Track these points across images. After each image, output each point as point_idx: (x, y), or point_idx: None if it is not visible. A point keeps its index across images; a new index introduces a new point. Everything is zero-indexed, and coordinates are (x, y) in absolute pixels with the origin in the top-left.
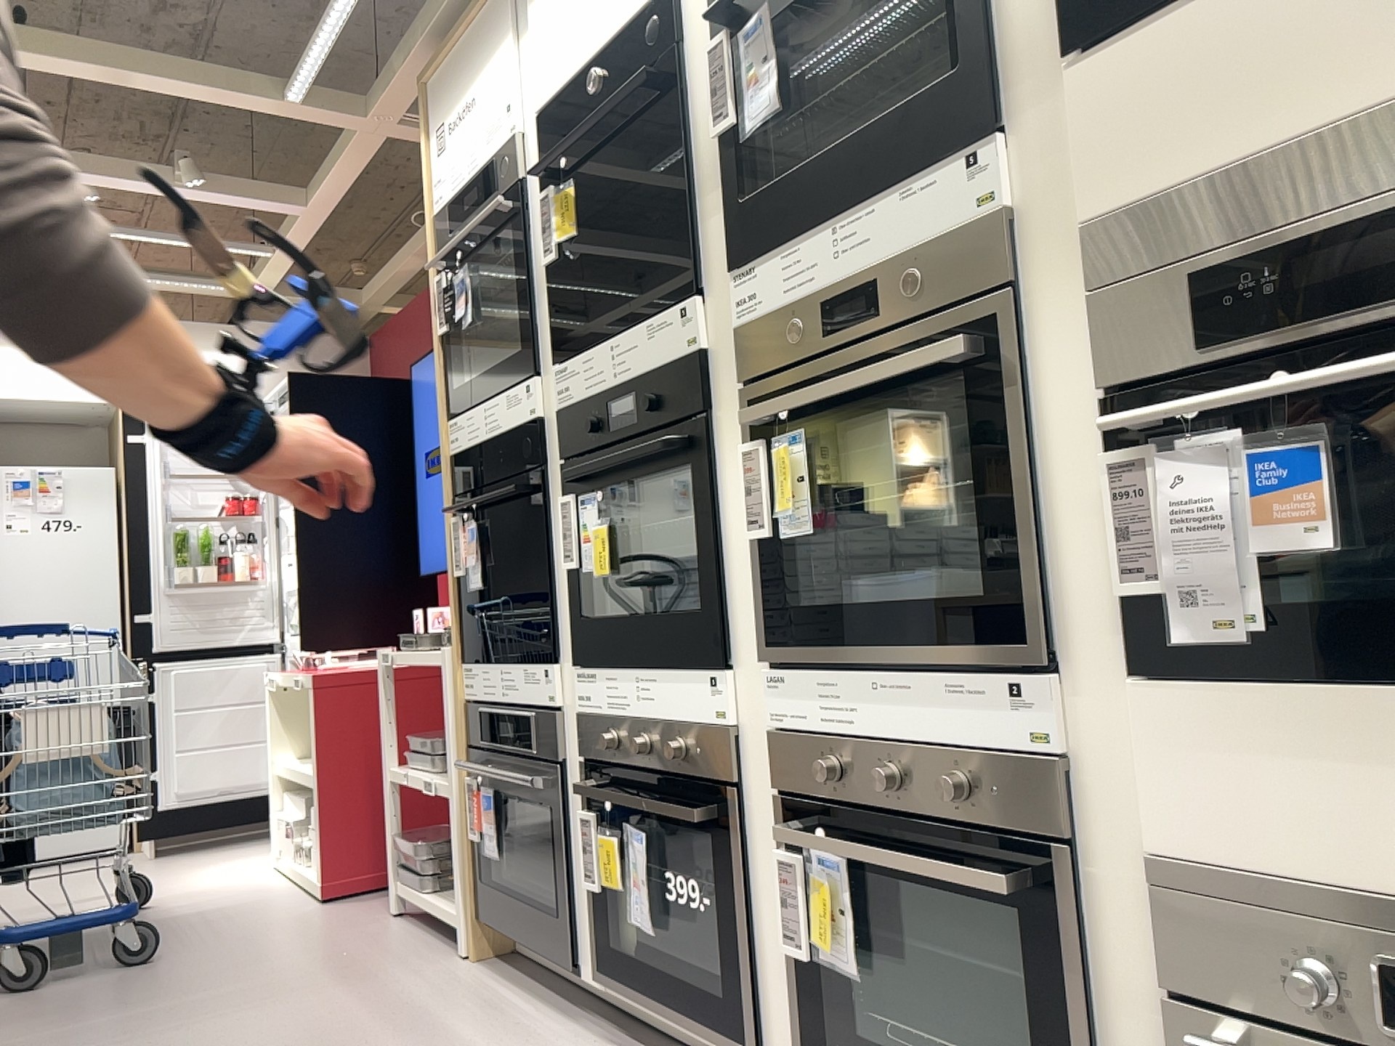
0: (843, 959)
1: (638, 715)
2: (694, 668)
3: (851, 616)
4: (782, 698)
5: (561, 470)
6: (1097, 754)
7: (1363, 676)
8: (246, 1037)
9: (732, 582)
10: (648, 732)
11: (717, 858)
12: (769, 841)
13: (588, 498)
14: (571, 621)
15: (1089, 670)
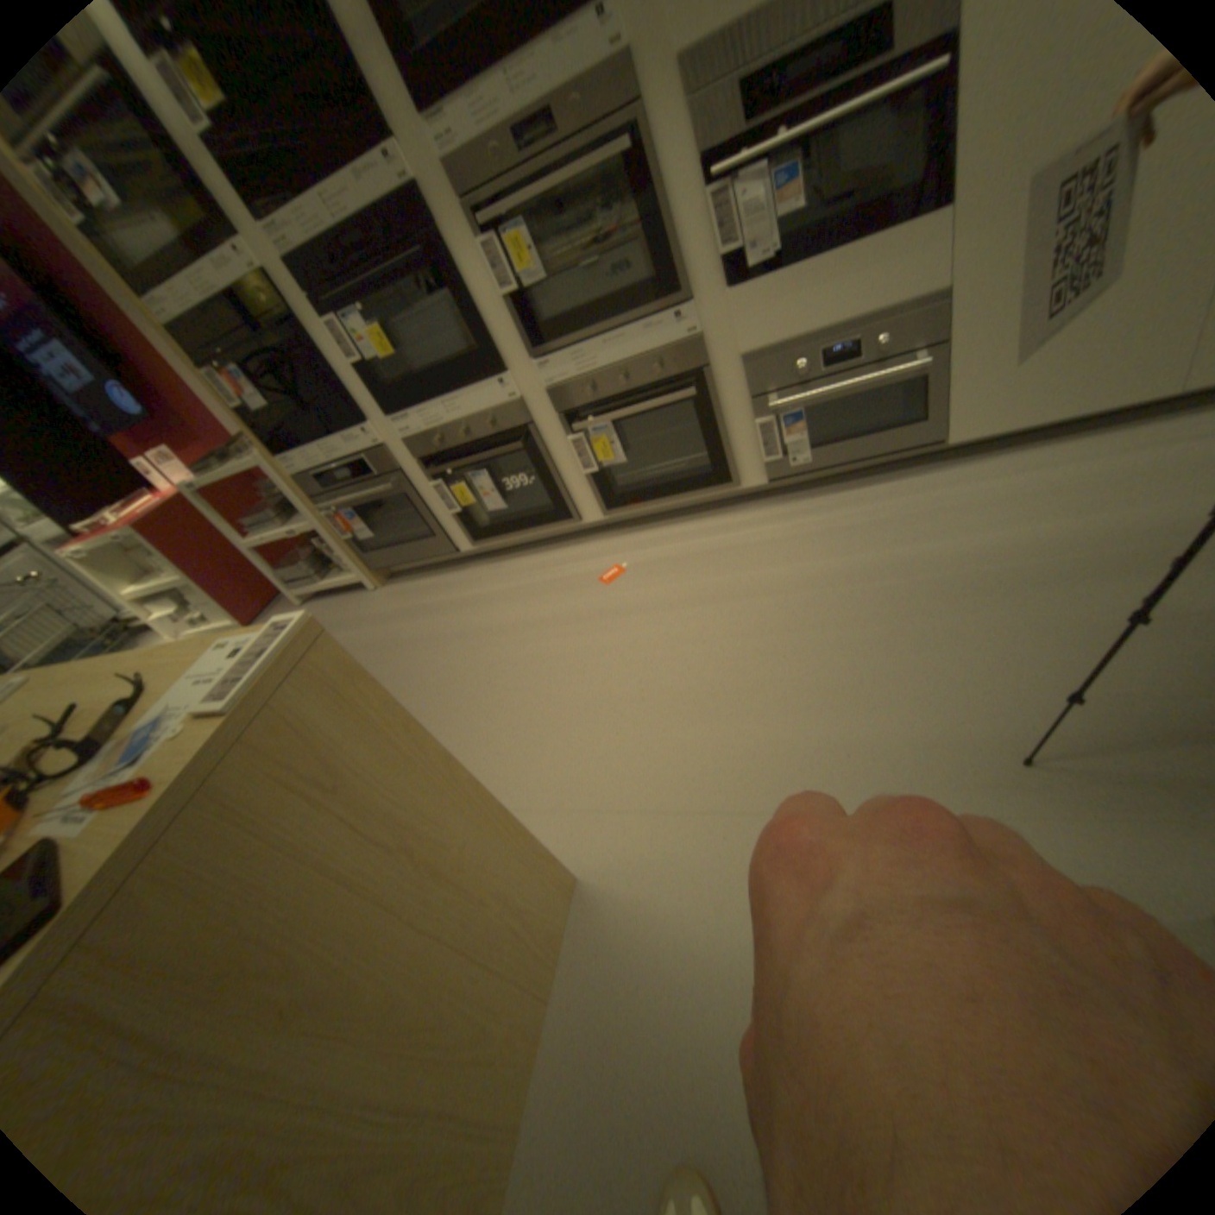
0: (615, 458)
1: (452, 417)
2: (483, 376)
3: (581, 310)
4: (549, 367)
5: (305, 298)
6: (713, 322)
7: (813, 249)
8: None
9: (491, 322)
10: (462, 422)
11: (531, 456)
12: (557, 434)
13: (339, 310)
14: (367, 391)
15: (705, 289)
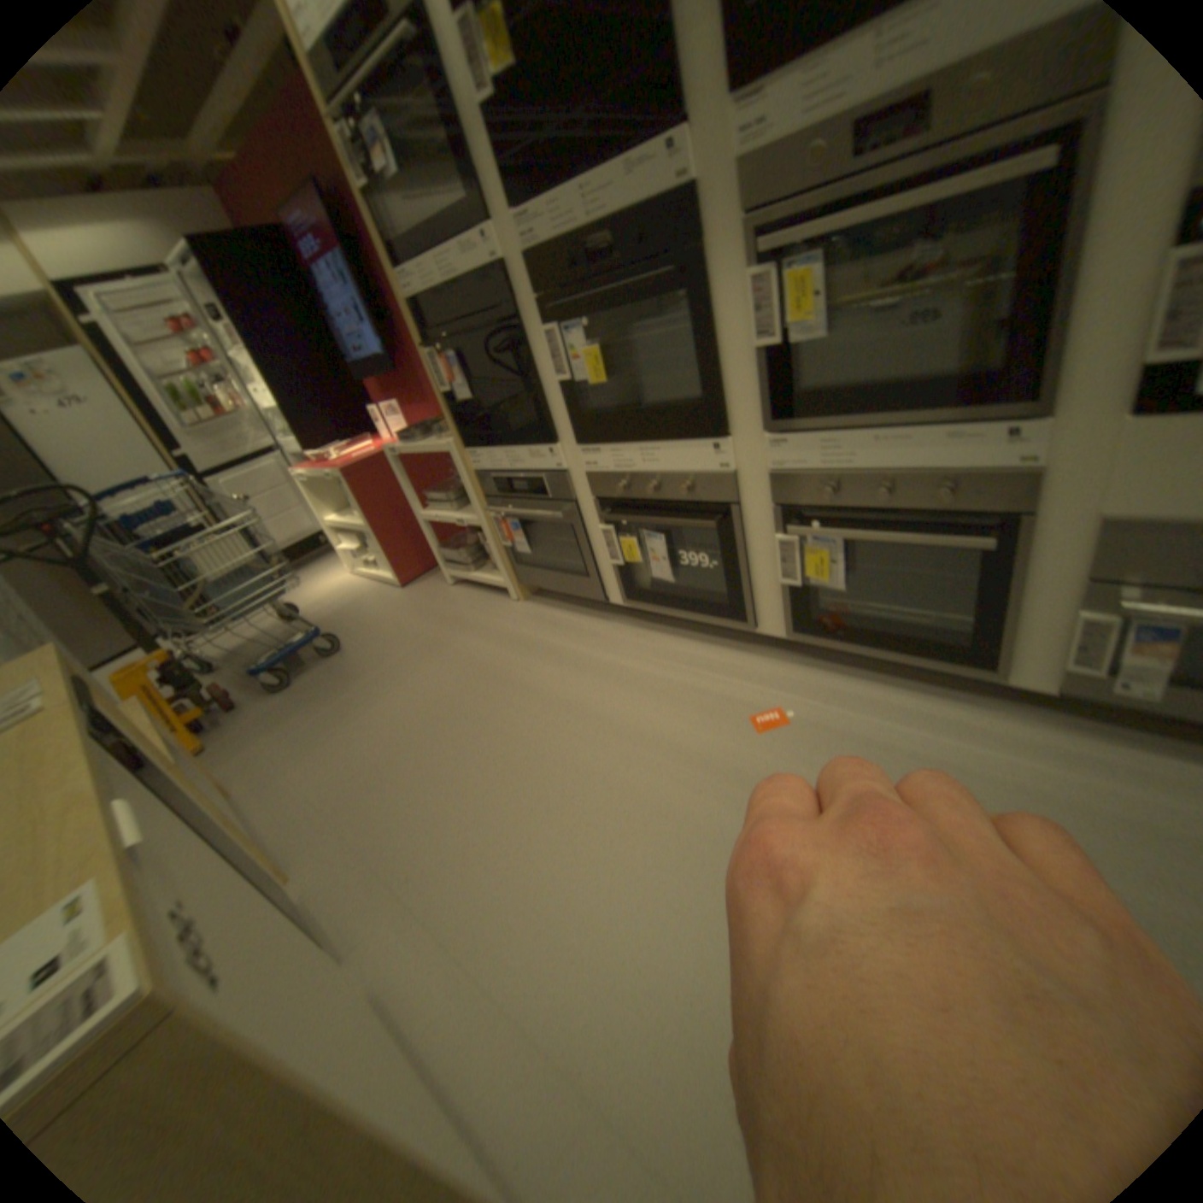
0: (830, 580)
1: (645, 468)
2: (696, 435)
3: (857, 391)
4: (784, 448)
5: (533, 301)
6: (1072, 459)
7: None
8: (441, 678)
9: (729, 375)
10: (654, 476)
11: (721, 539)
12: (763, 526)
13: (563, 321)
14: (566, 412)
15: (1082, 409)
